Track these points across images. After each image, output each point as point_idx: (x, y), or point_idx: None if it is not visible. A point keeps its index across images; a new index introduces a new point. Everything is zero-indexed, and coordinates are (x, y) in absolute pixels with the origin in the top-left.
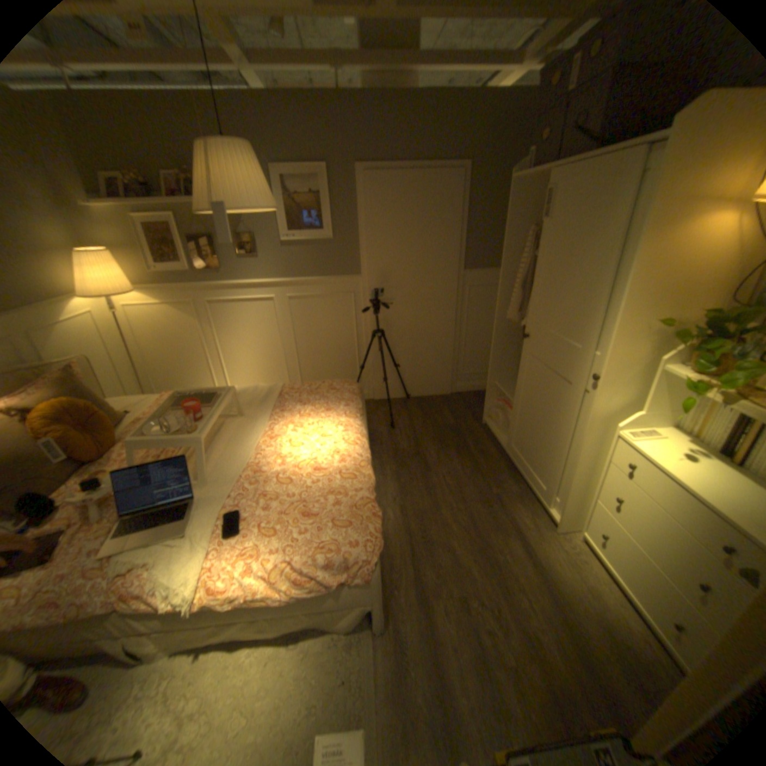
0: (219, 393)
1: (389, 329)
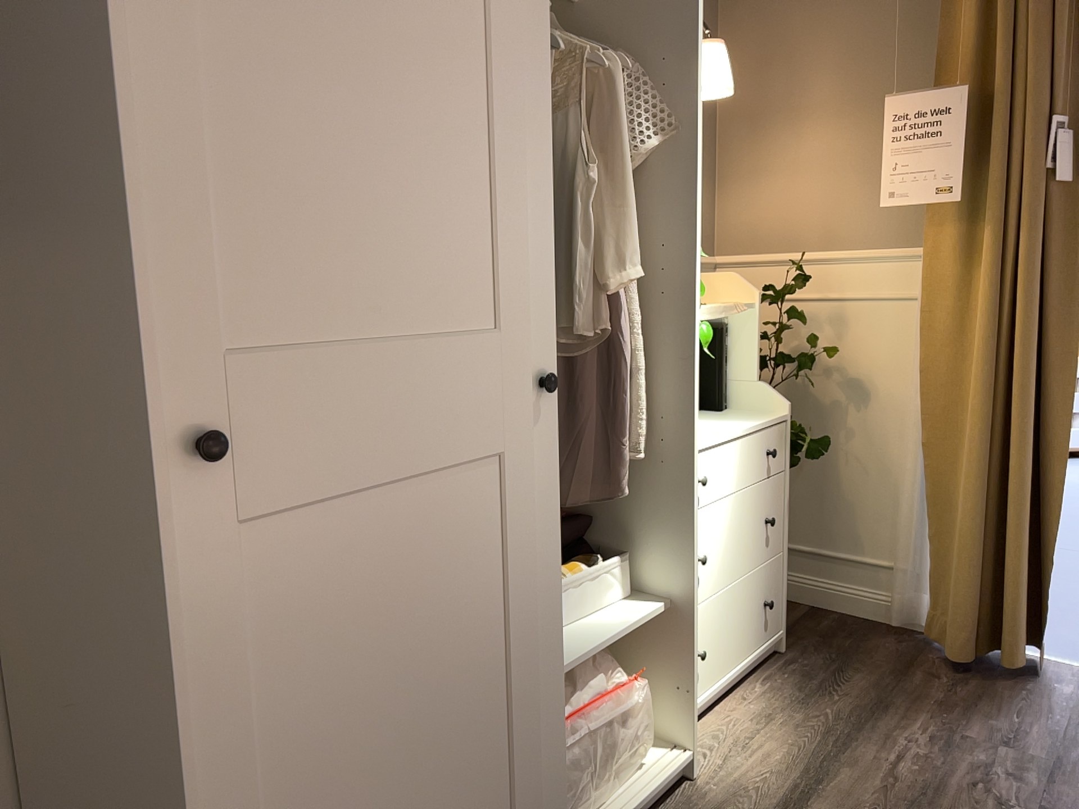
0: None
1: None
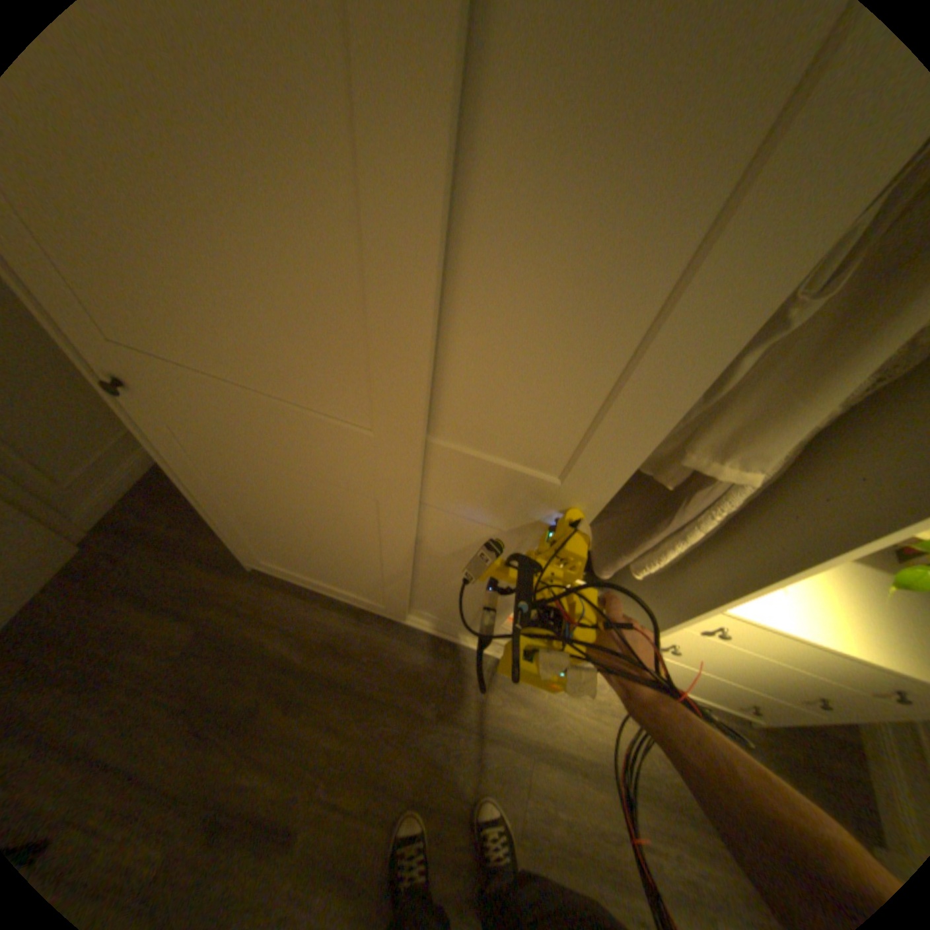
0: None
1: None
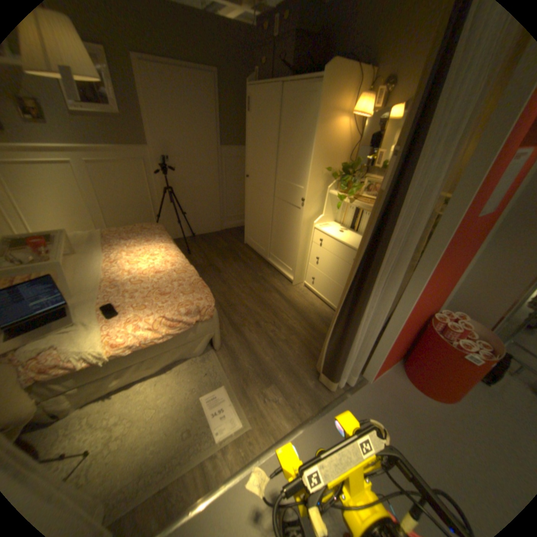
0: (53, 234)
1: (175, 187)
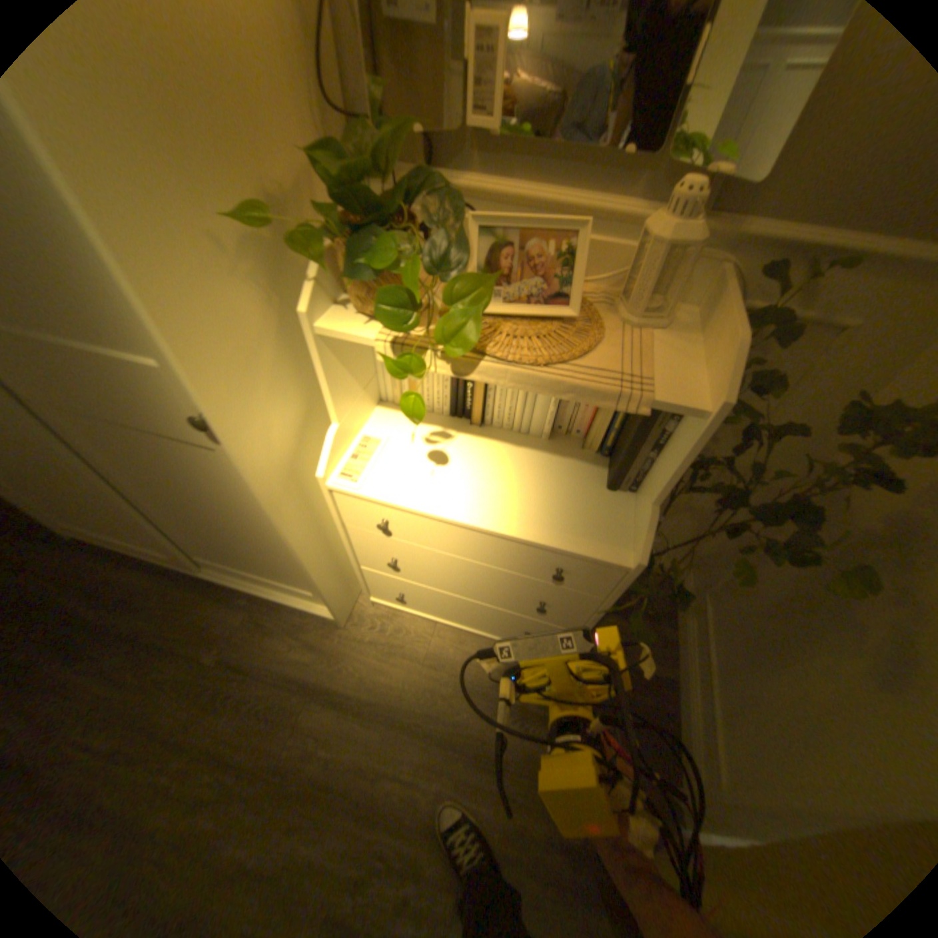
0: None
1: None
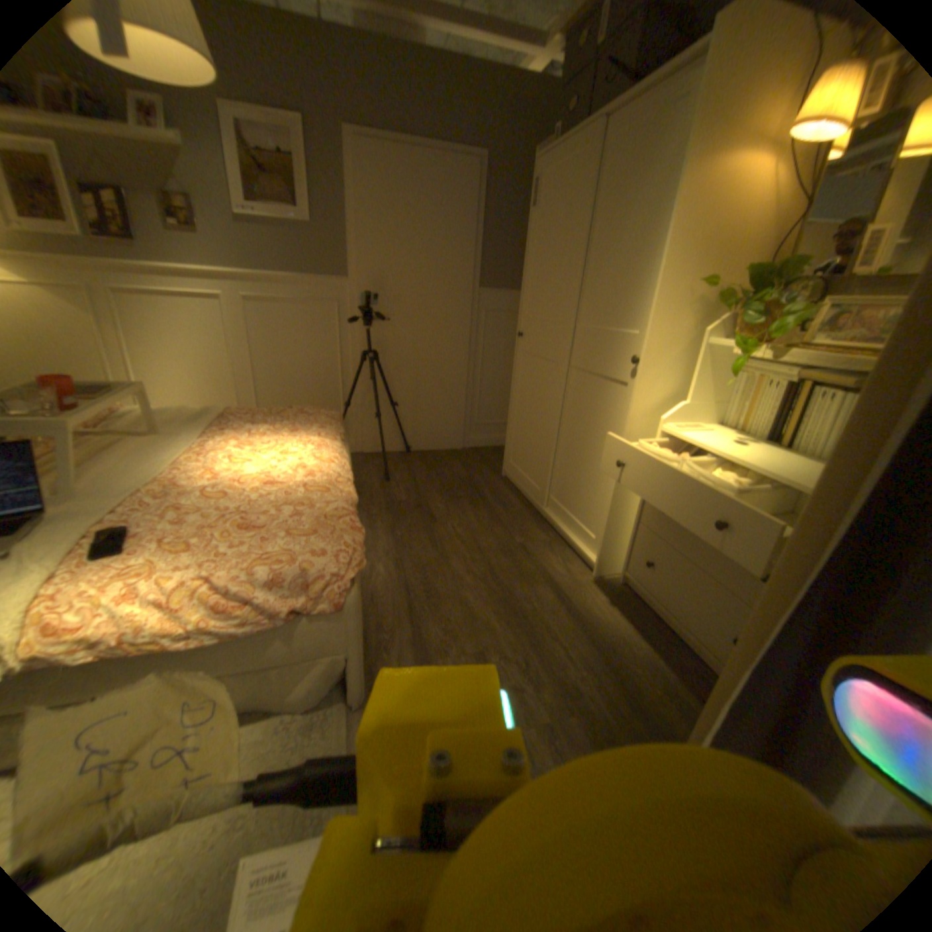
0: (114, 386)
1: (385, 355)
